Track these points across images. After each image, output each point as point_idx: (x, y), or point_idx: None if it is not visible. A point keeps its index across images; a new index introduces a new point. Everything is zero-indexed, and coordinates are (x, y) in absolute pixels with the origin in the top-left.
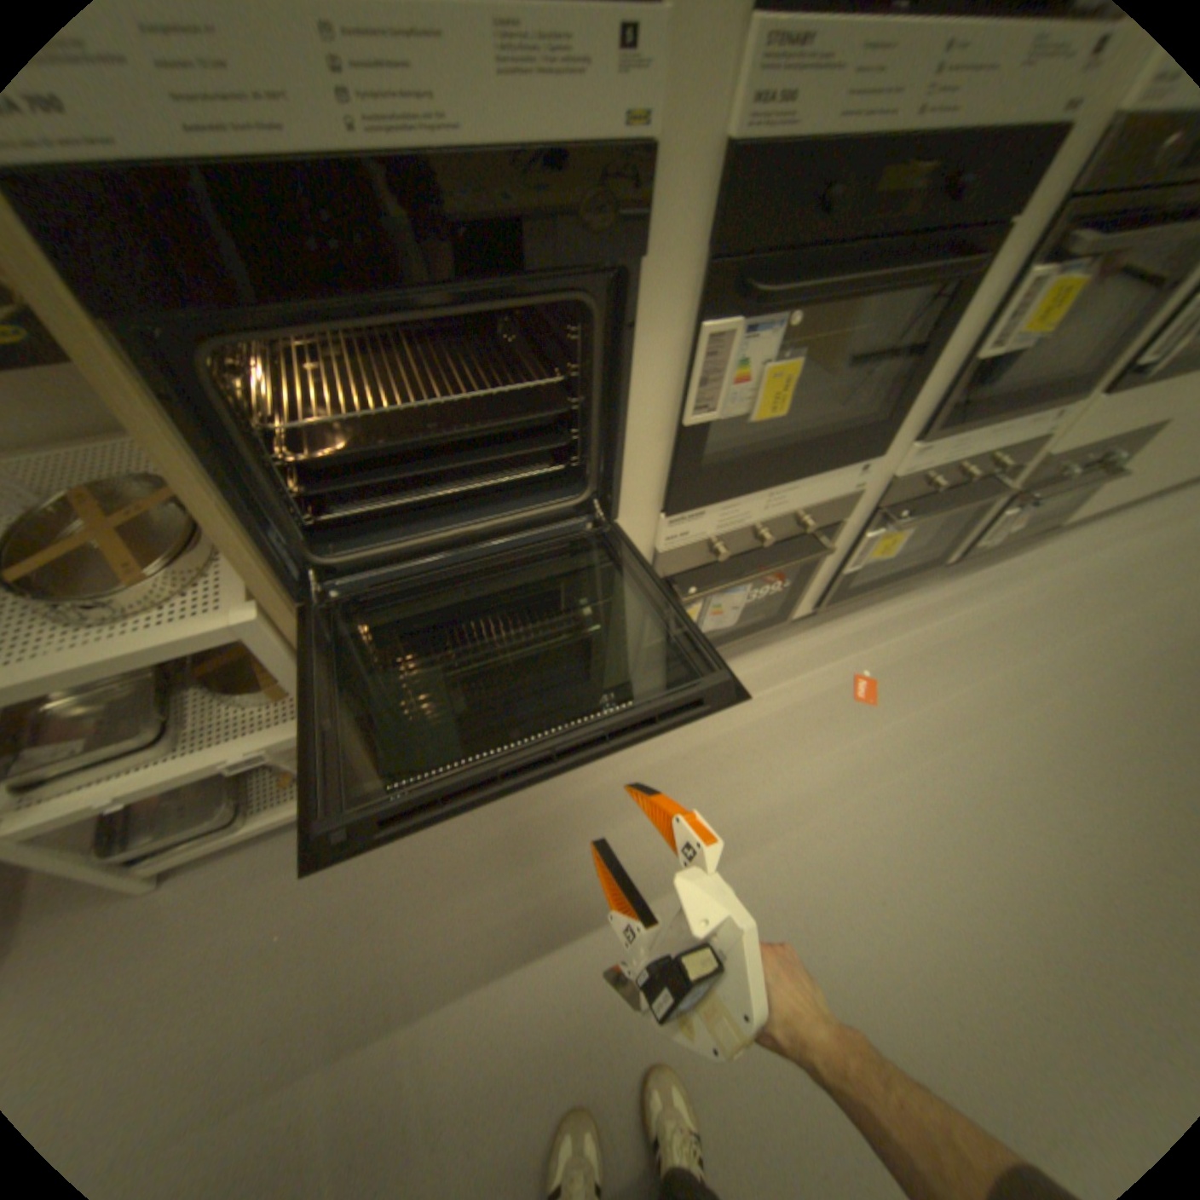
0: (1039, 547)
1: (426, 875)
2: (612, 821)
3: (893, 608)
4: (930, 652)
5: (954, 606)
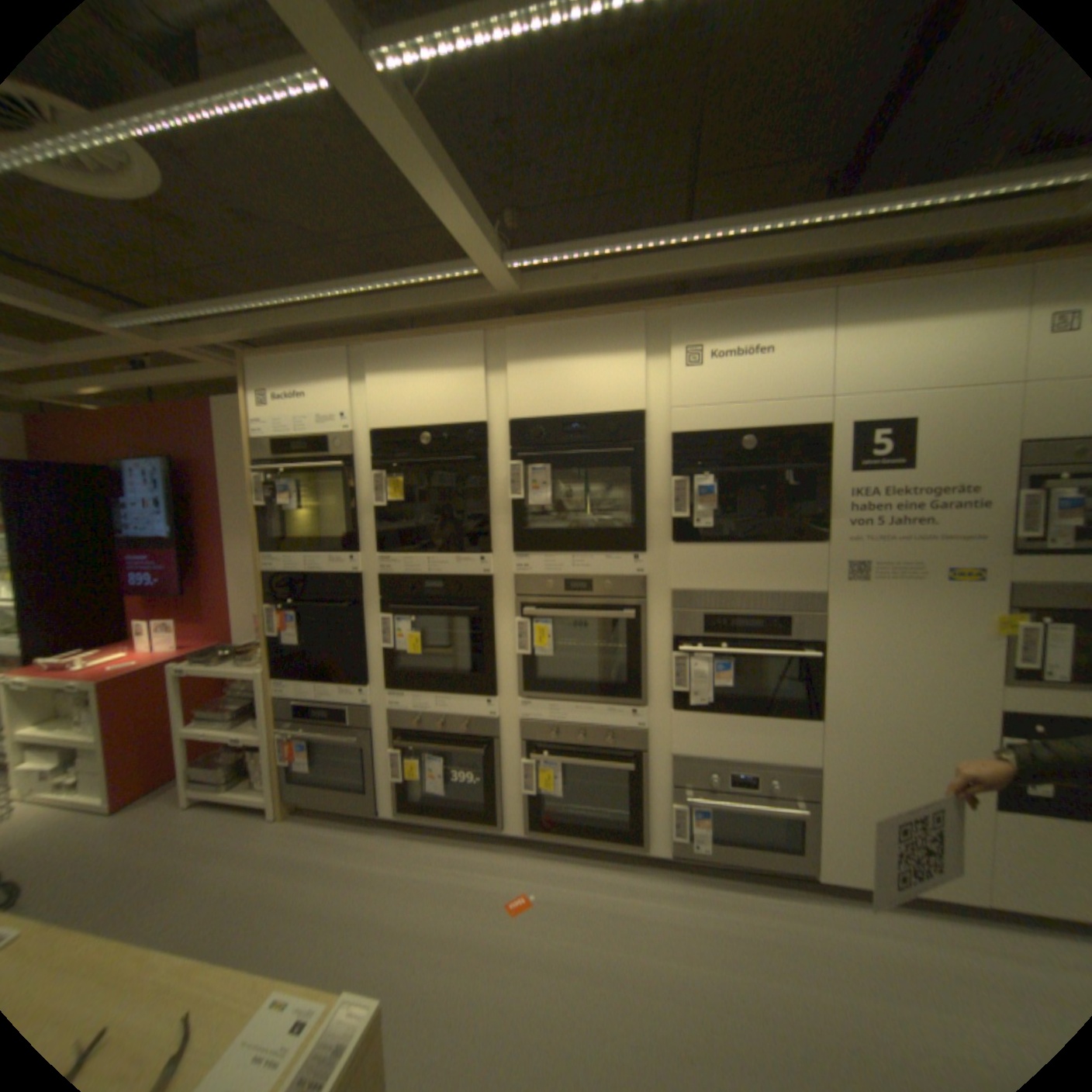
0: (811, 906)
1: (241, 858)
2: (318, 885)
3: (608, 879)
4: (599, 917)
5: (661, 902)
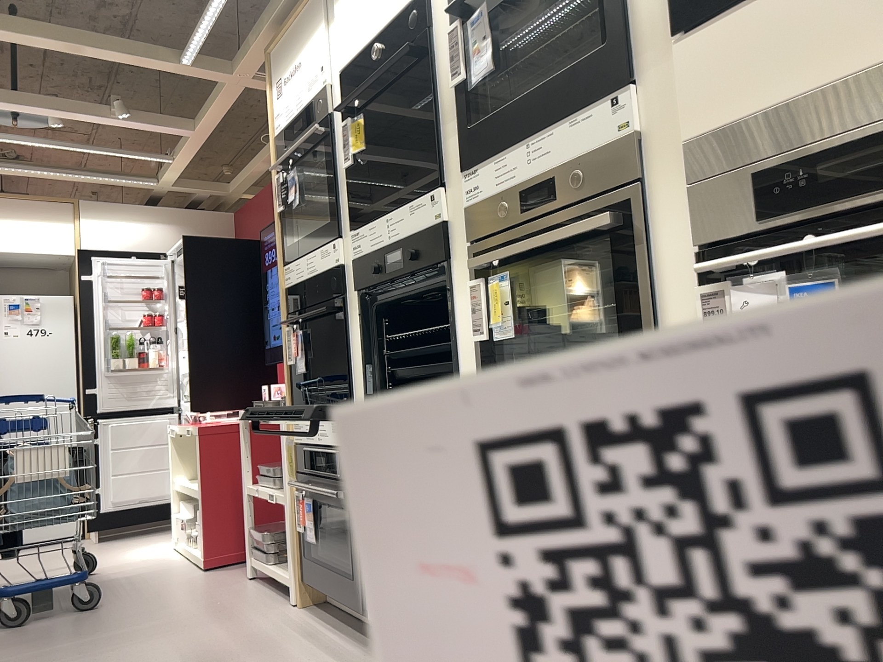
0: None
1: (241, 624)
2: None
3: None
4: None
5: None
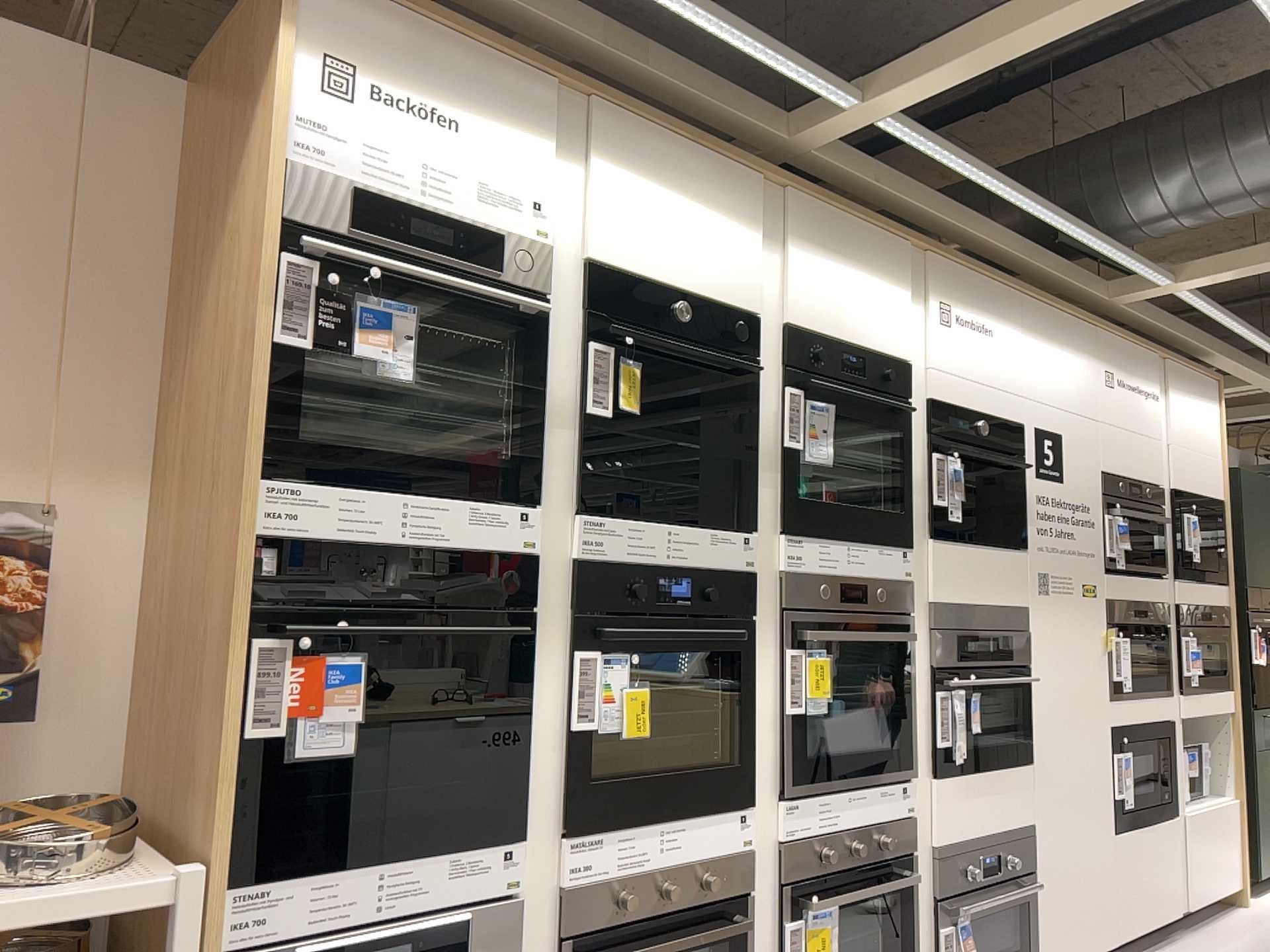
0: None
1: None
2: None
3: None
4: None
5: None
